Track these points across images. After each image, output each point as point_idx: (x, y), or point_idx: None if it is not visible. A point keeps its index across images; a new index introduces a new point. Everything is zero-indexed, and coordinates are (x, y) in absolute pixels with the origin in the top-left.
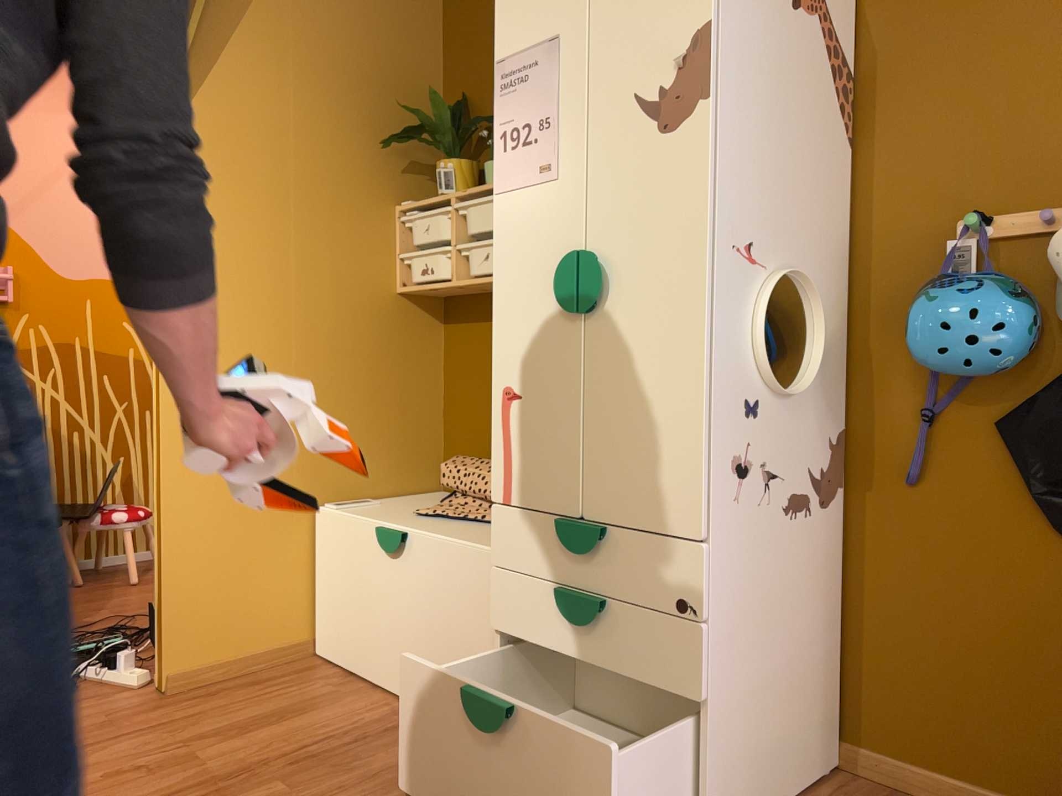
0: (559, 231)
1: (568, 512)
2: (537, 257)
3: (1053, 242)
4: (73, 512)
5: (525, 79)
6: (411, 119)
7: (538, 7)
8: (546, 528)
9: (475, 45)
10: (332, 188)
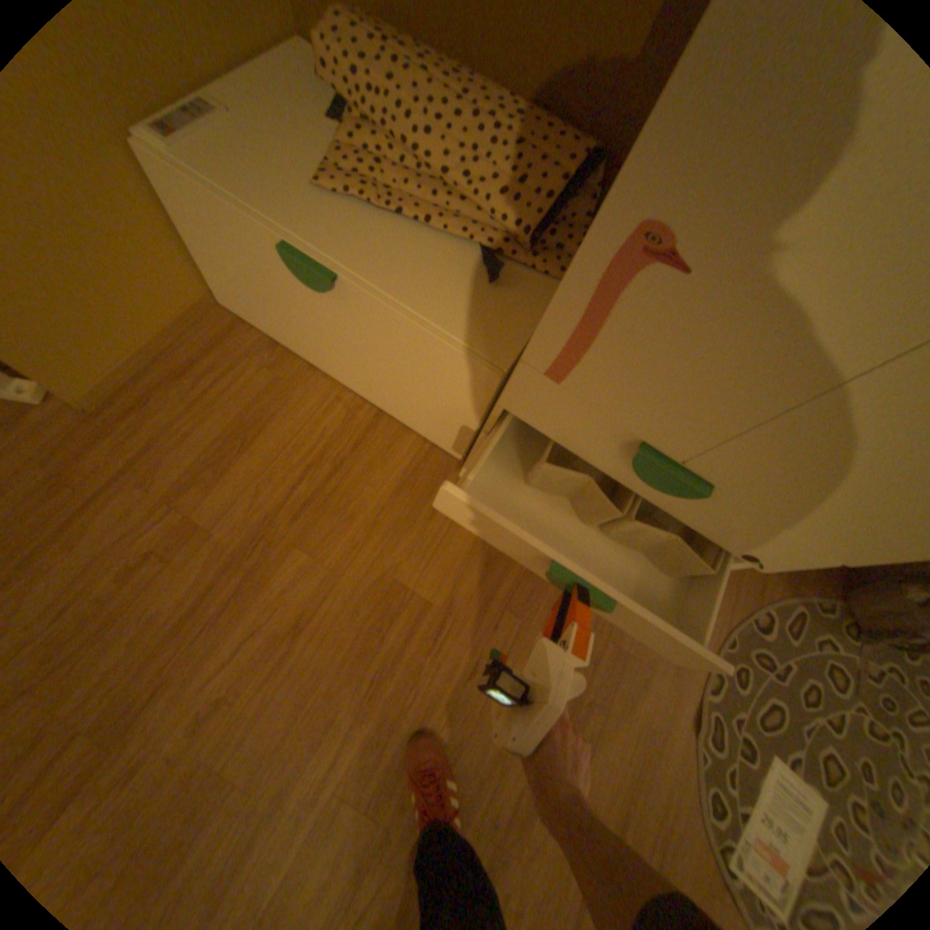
0: None
1: (665, 447)
2: None
3: None
4: None
5: None
6: None
7: None
8: (610, 432)
9: None
10: None
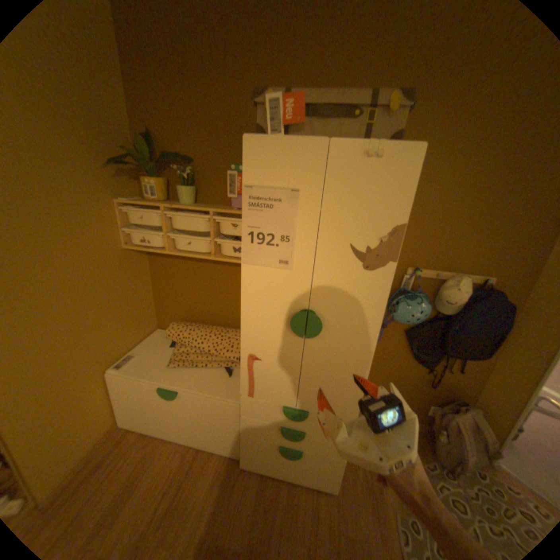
0: (292, 296)
1: (288, 405)
2: (274, 304)
3: (444, 288)
4: None
5: (270, 207)
6: (112, 140)
7: (283, 163)
8: (274, 408)
9: (152, 96)
10: (71, 197)
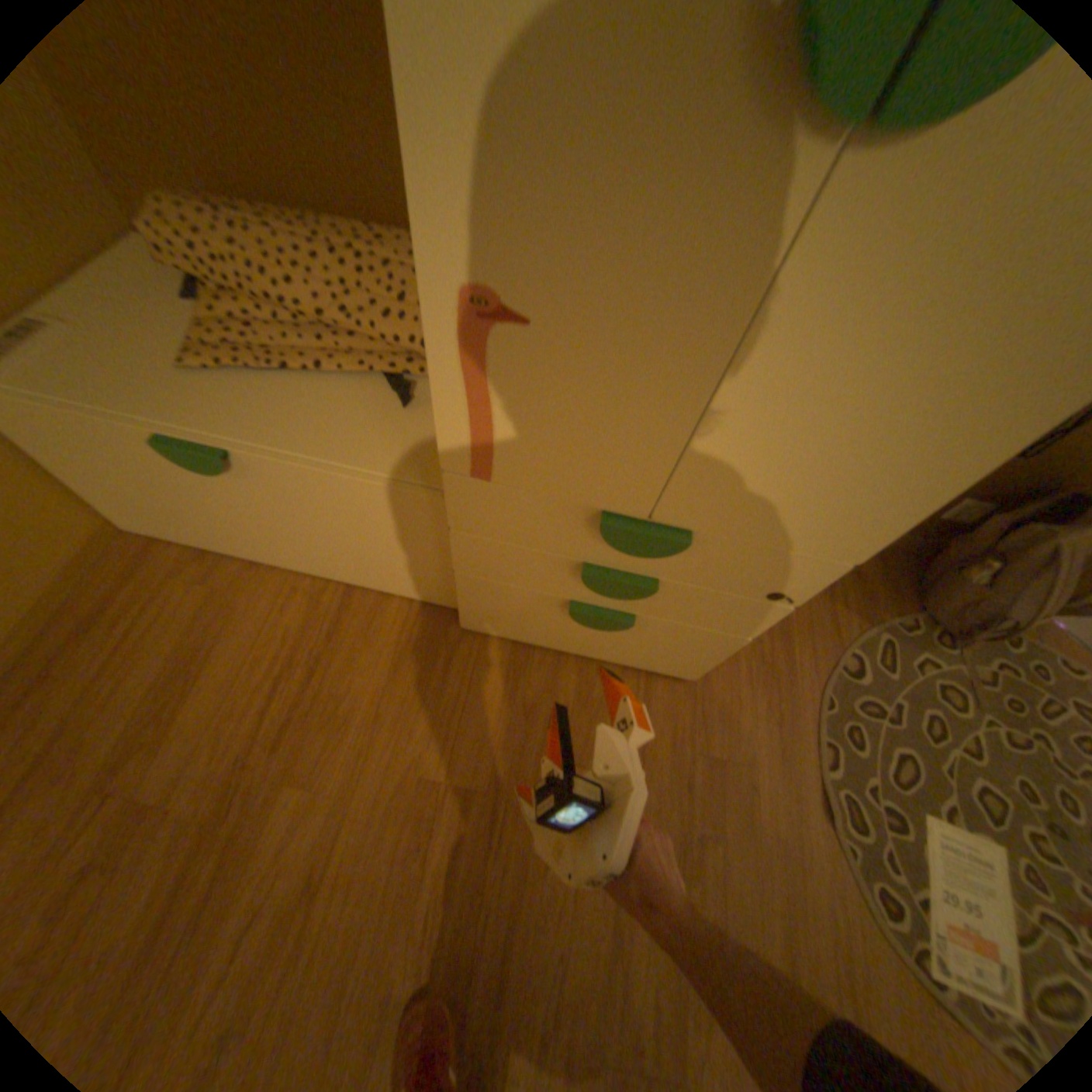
0: None
1: (623, 509)
2: None
3: None
4: None
5: None
6: None
7: None
8: (567, 514)
9: None
10: None
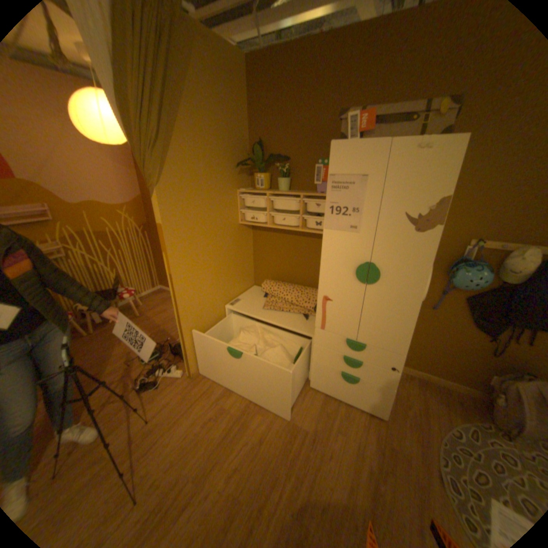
0: (358, 252)
1: (350, 337)
2: (344, 258)
3: (509, 258)
4: (105, 296)
5: (346, 188)
6: (238, 149)
7: (357, 157)
8: (339, 339)
9: (265, 115)
10: (216, 189)
